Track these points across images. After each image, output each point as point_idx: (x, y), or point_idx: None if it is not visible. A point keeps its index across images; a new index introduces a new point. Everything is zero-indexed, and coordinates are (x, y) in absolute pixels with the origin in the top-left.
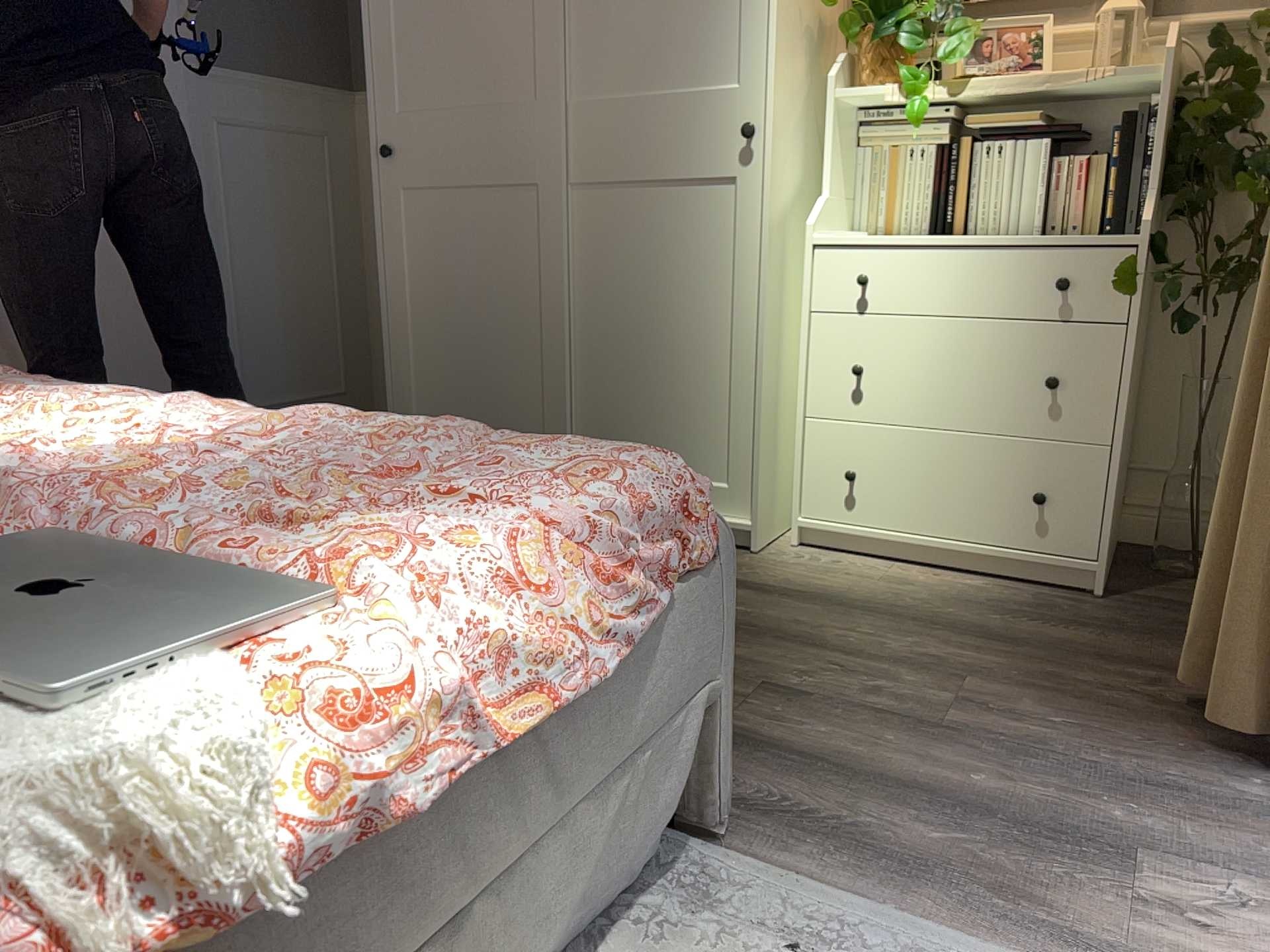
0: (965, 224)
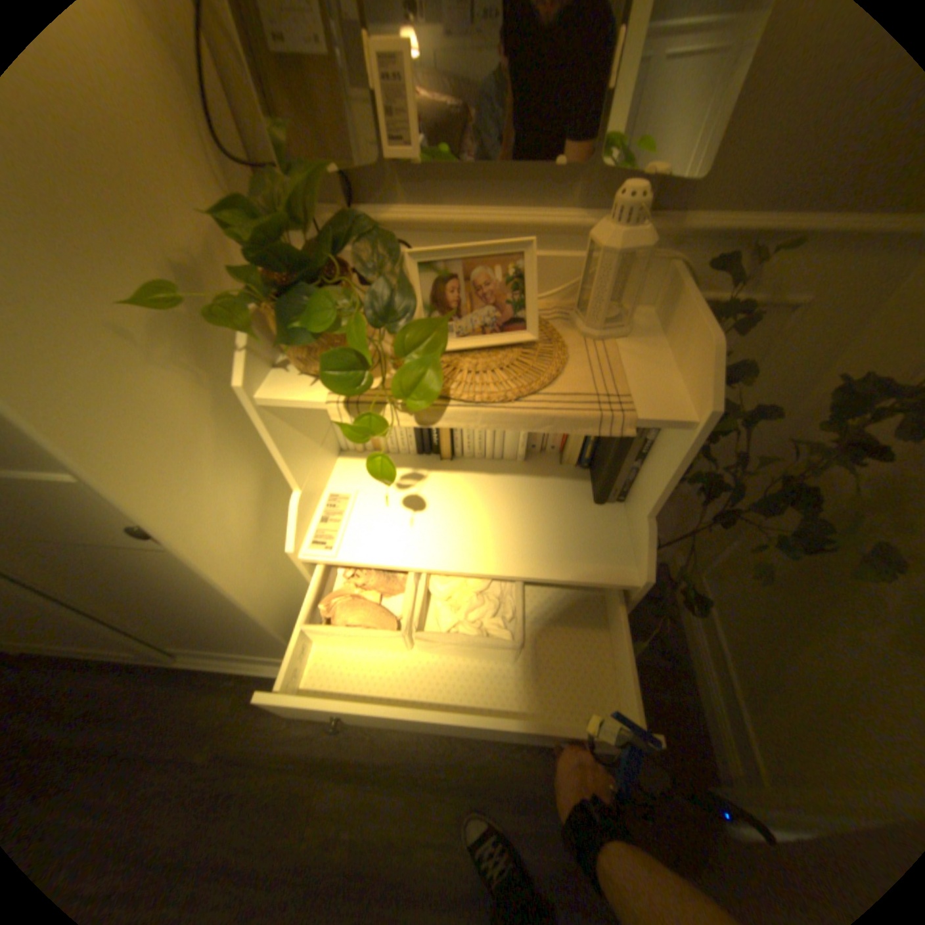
0: (450, 451)
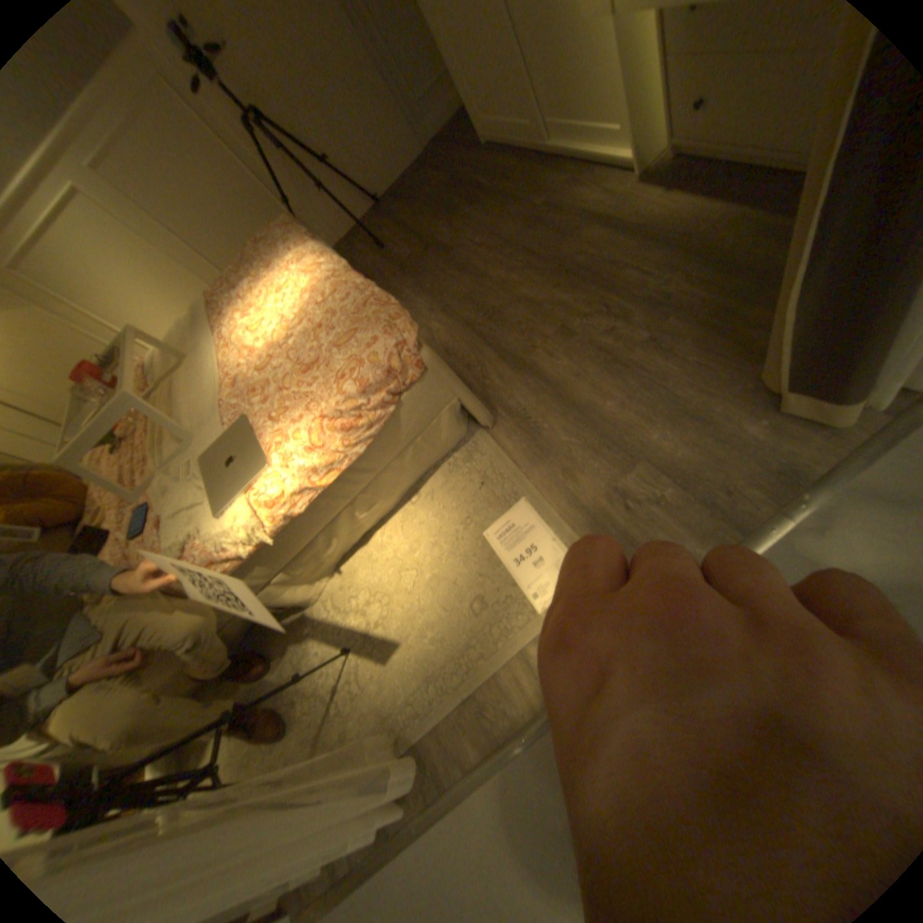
0: None
